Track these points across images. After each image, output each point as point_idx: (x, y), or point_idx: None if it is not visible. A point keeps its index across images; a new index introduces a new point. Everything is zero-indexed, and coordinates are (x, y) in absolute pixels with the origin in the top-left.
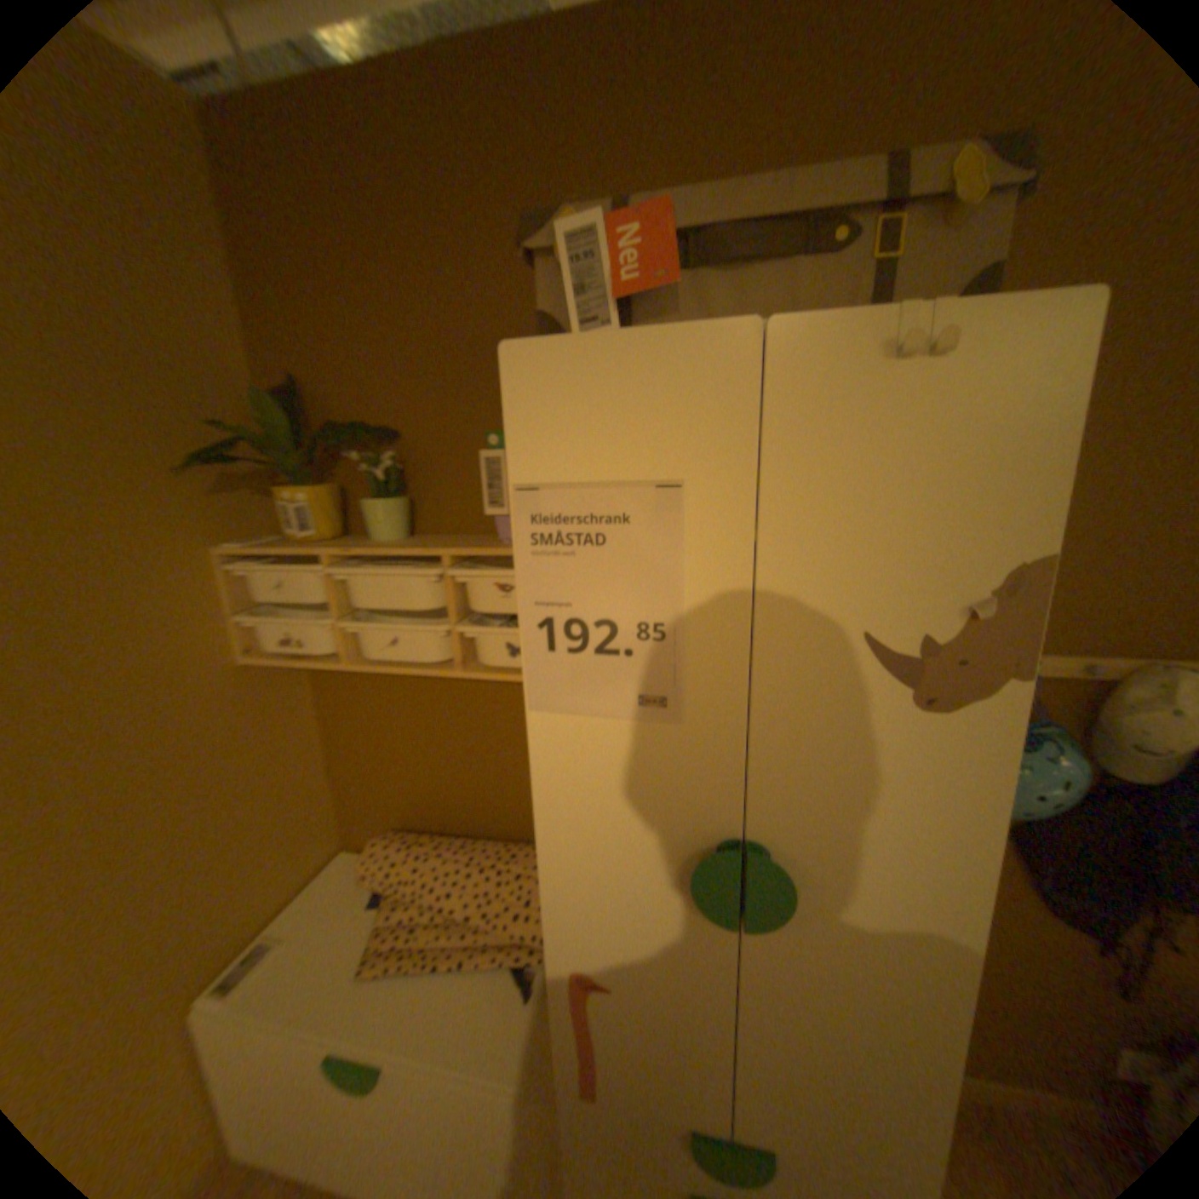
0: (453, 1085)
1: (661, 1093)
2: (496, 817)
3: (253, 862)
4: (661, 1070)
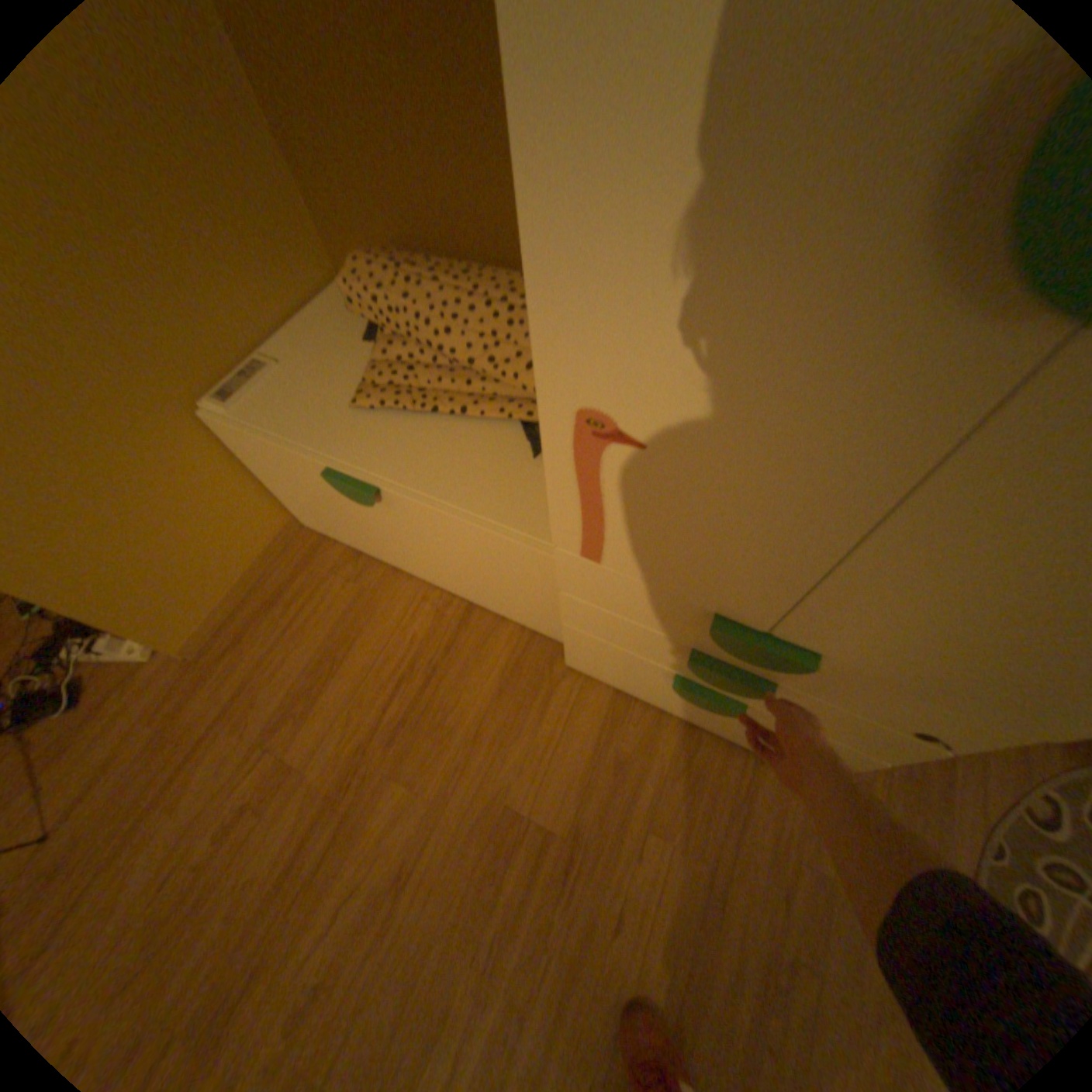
0: (452, 515)
1: (690, 575)
2: (514, 236)
3: (210, 259)
4: (699, 554)
